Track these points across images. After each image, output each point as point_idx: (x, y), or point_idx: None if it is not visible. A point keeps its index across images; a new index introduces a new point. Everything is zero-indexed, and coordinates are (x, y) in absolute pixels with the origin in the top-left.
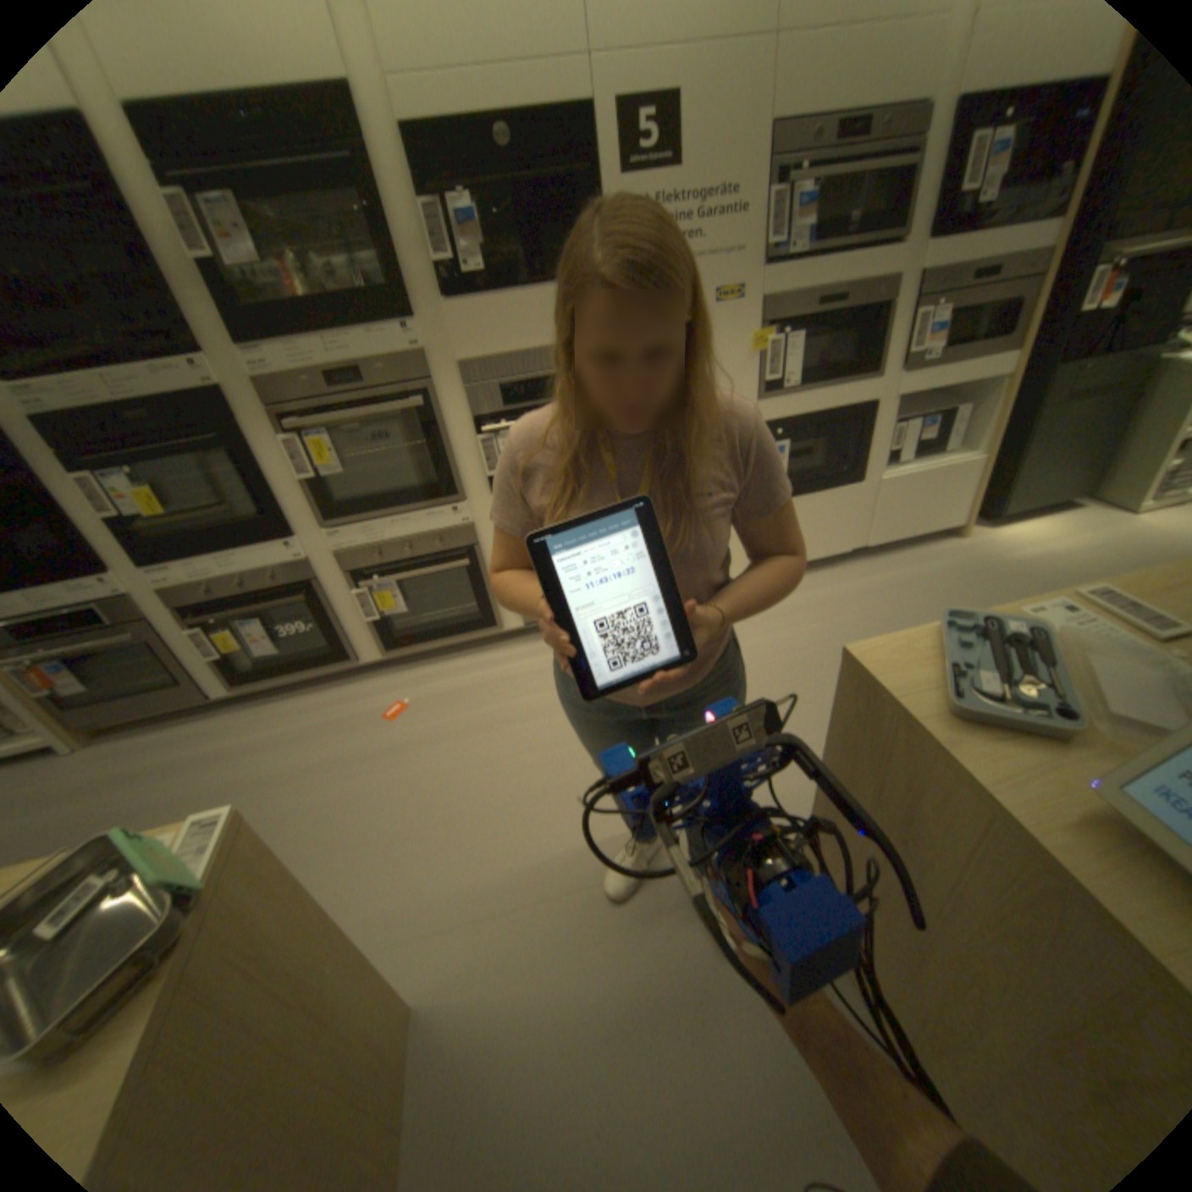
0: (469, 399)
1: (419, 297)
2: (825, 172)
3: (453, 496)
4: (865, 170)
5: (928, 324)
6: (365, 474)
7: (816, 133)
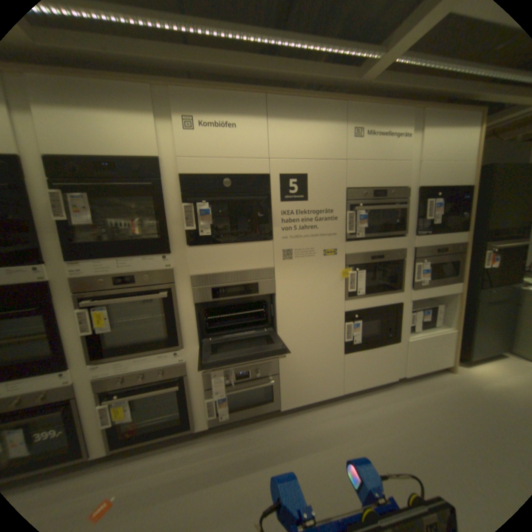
0: (194, 294)
1: (176, 244)
2: (370, 207)
3: (175, 346)
4: (386, 208)
5: (420, 269)
6: (126, 330)
7: (365, 194)
